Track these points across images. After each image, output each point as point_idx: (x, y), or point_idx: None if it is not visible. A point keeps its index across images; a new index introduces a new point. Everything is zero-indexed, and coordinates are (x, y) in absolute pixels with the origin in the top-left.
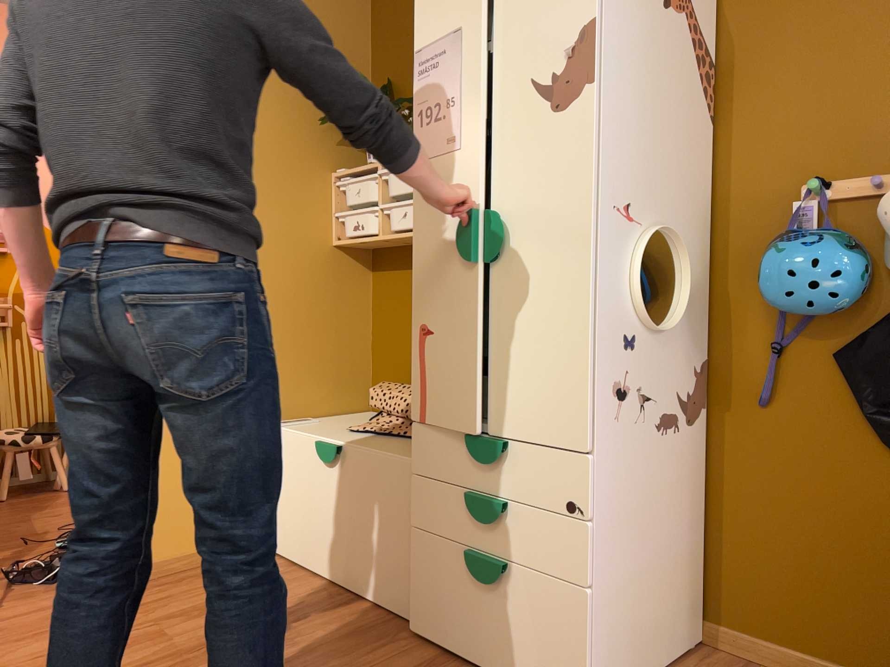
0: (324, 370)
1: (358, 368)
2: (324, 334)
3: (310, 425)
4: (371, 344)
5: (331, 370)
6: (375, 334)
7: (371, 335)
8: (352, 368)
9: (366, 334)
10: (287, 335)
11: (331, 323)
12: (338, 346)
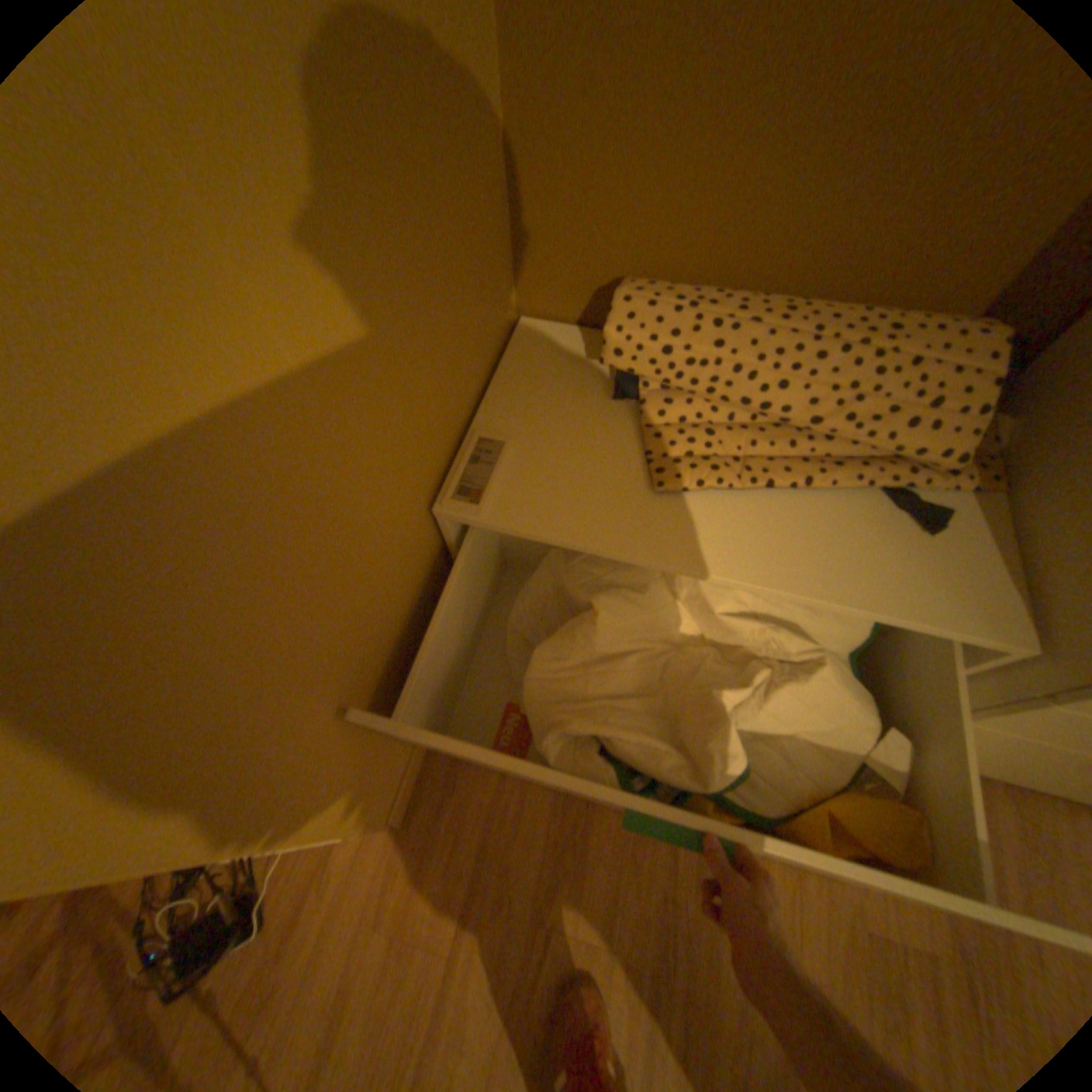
0: (460, 293)
1: (496, 230)
2: (440, 179)
3: (528, 473)
4: (503, 137)
5: (468, 280)
6: (525, 100)
7: (501, 103)
8: (490, 241)
9: (496, 104)
10: (382, 260)
11: (441, 118)
12: (466, 195)
